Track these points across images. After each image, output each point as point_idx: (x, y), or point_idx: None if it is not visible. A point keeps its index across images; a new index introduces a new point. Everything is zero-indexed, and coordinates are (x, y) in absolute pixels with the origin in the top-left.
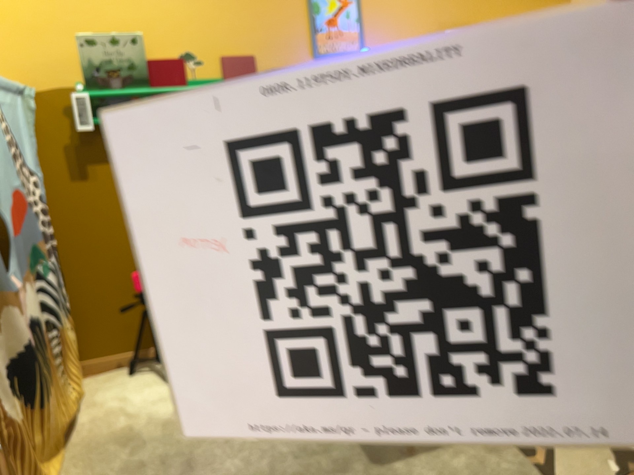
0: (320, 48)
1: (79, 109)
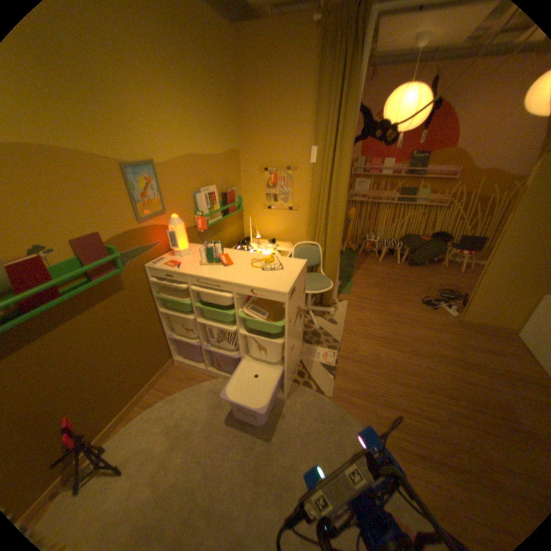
0: (140, 213)
1: None
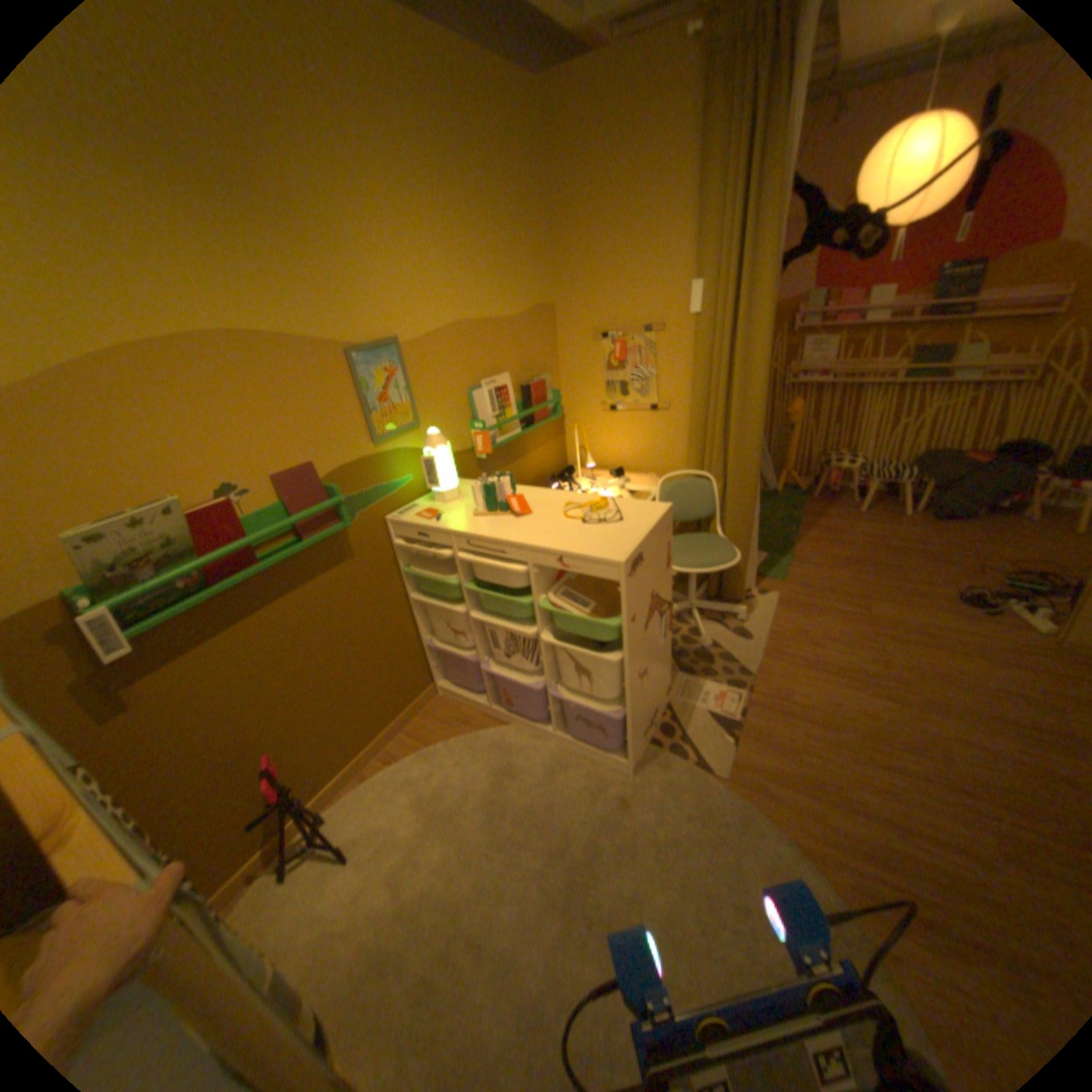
0: (378, 430)
1: (98, 635)
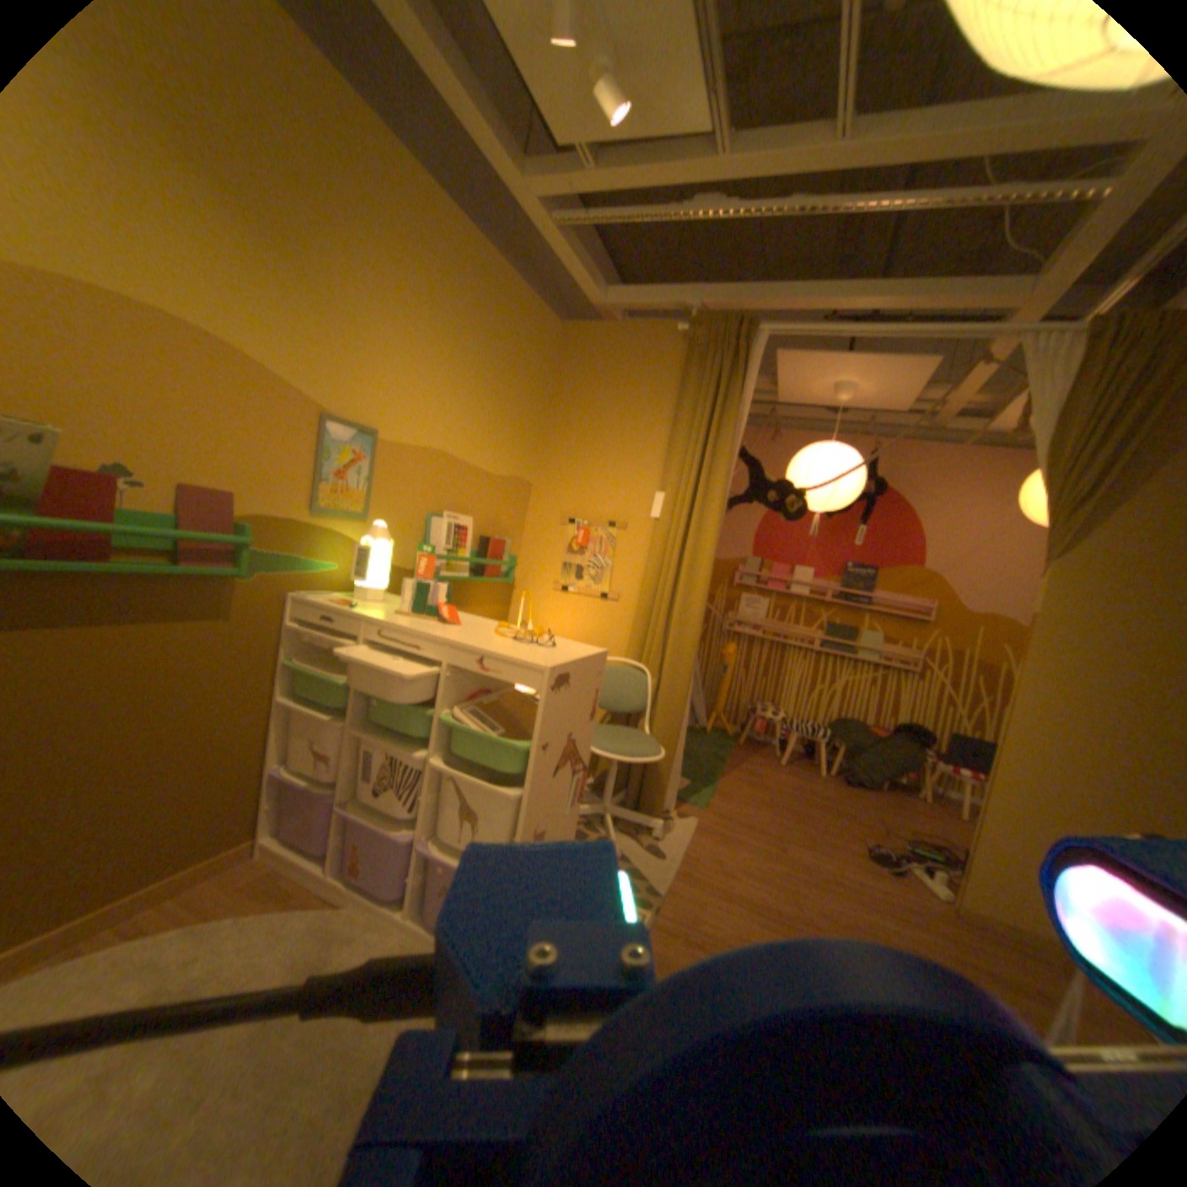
0: (322, 503)
1: None
